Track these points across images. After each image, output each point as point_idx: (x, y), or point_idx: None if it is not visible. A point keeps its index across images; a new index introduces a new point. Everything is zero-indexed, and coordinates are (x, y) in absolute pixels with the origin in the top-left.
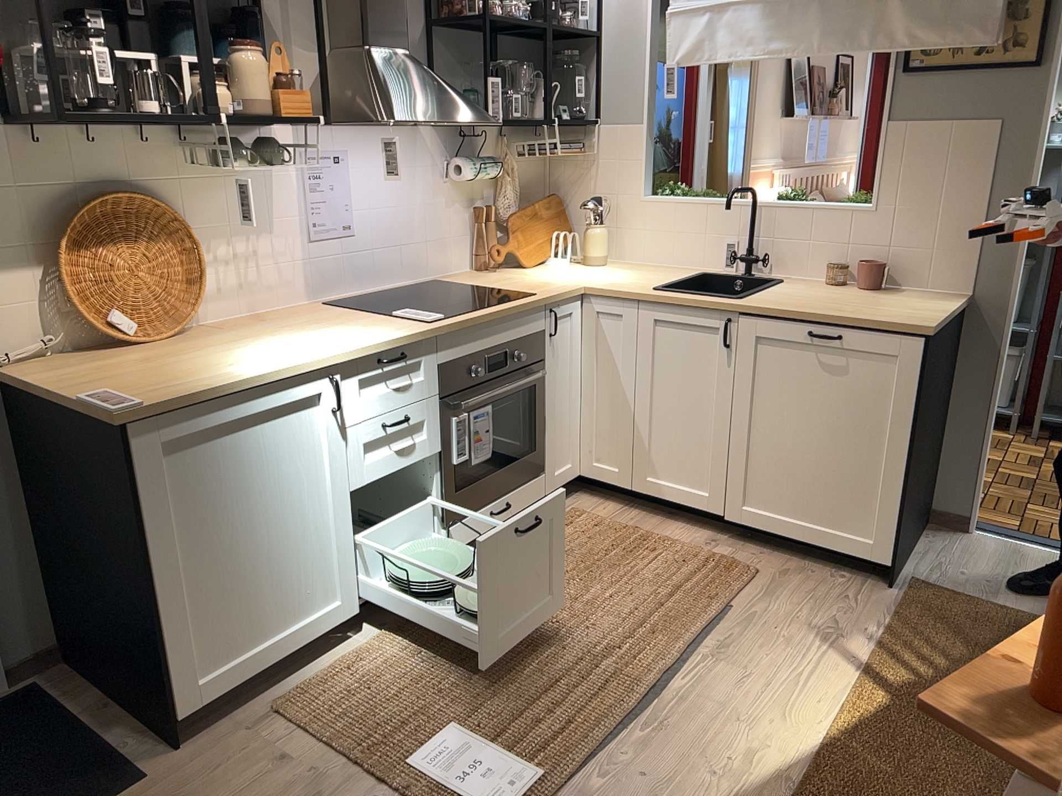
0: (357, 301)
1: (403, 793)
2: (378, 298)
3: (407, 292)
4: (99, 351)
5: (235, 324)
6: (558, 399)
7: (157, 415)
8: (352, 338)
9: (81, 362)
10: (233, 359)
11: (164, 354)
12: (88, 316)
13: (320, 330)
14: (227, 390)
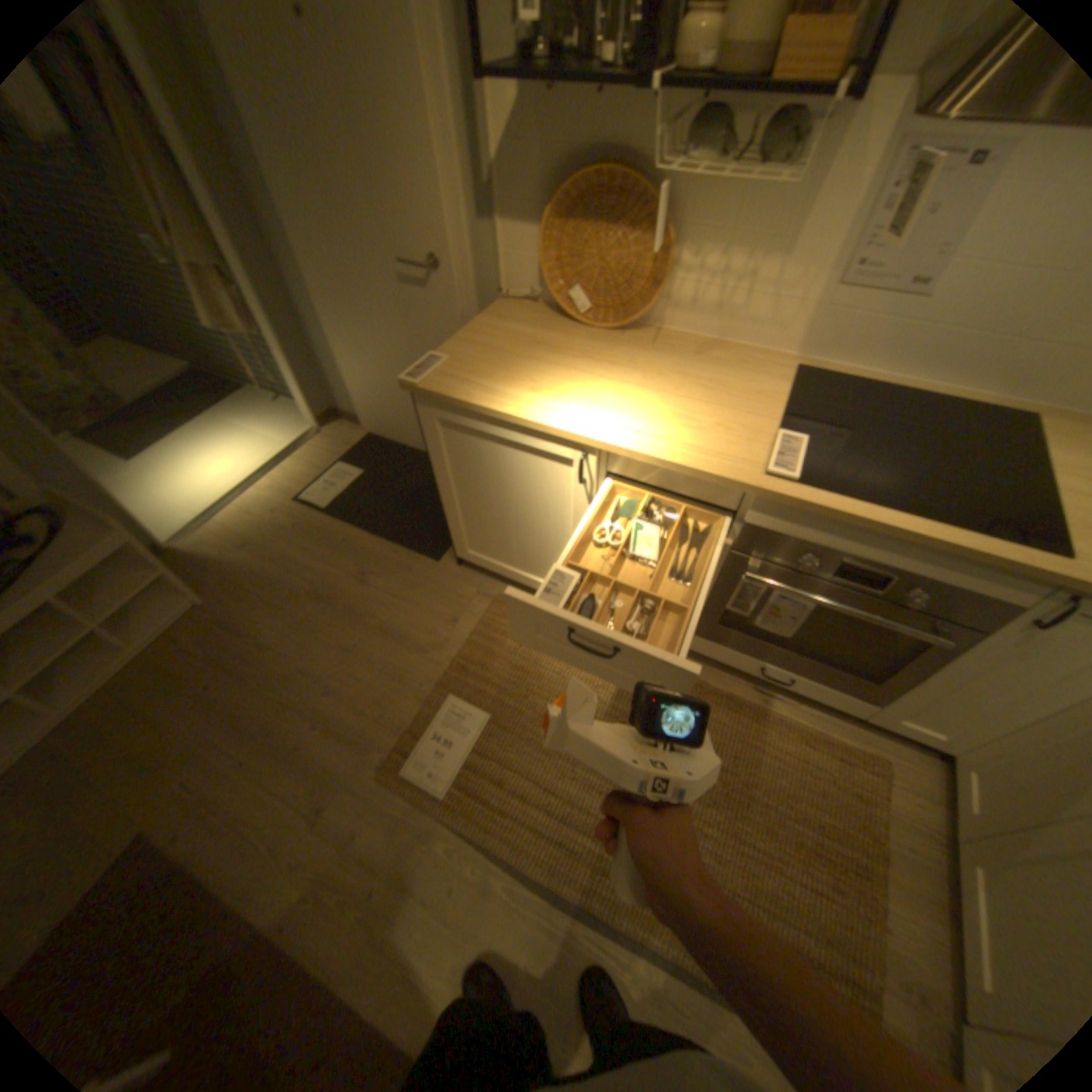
0: (872, 380)
1: (425, 700)
2: (912, 390)
3: (978, 405)
4: (560, 313)
5: (680, 341)
6: (980, 680)
7: (433, 396)
8: (661, 430)
9: (528, 318)
10: (554, 382)
11: (557, 344)
12: (546, 282)
13: (682, 399)
14: (477, 409)
